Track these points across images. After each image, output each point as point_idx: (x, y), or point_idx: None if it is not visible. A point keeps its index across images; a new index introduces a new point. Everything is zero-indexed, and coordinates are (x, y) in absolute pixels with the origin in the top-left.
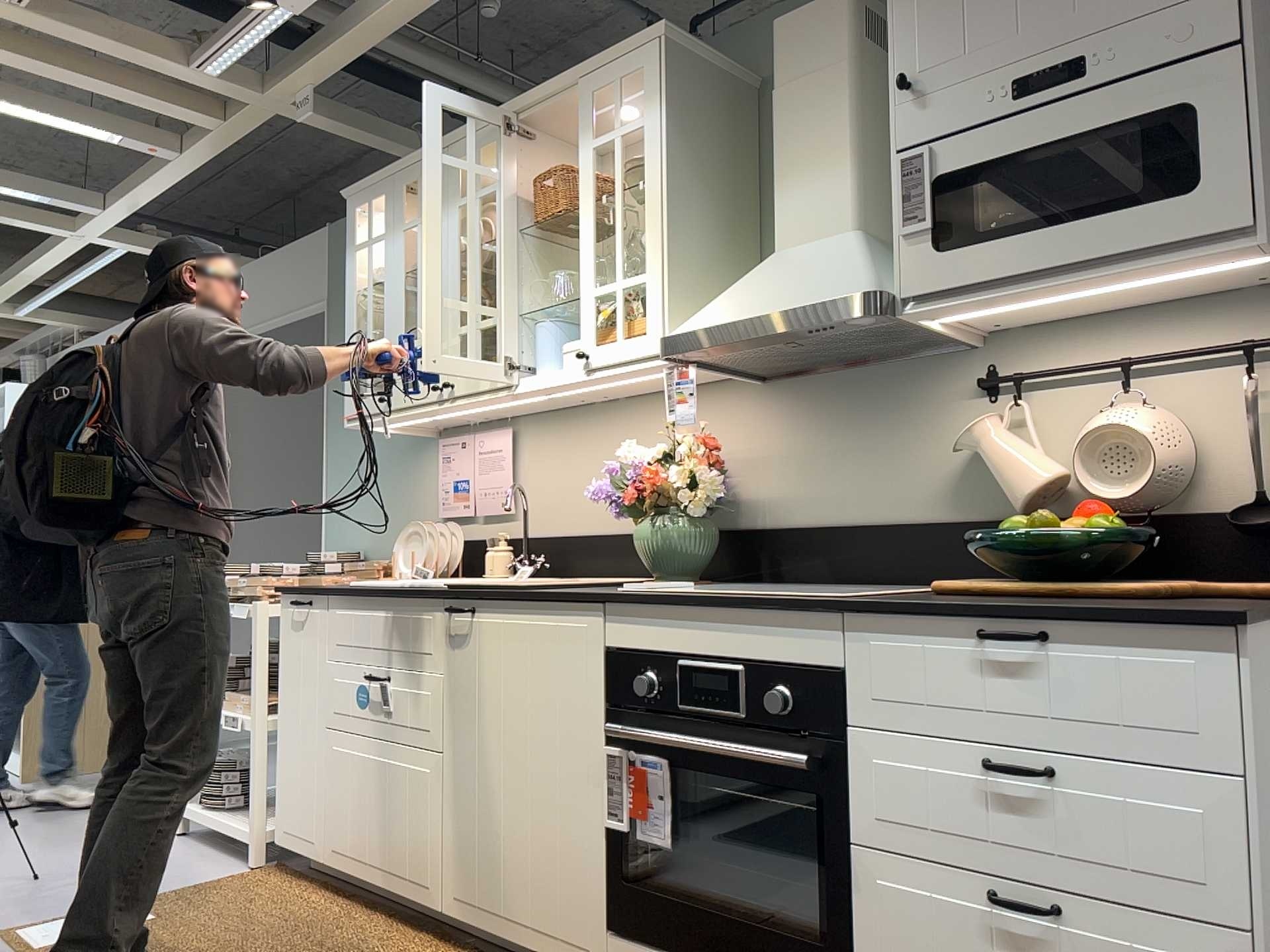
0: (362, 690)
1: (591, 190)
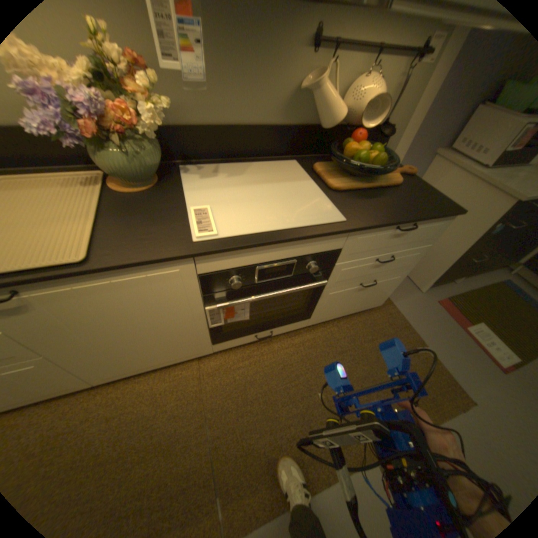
0: None
1: None
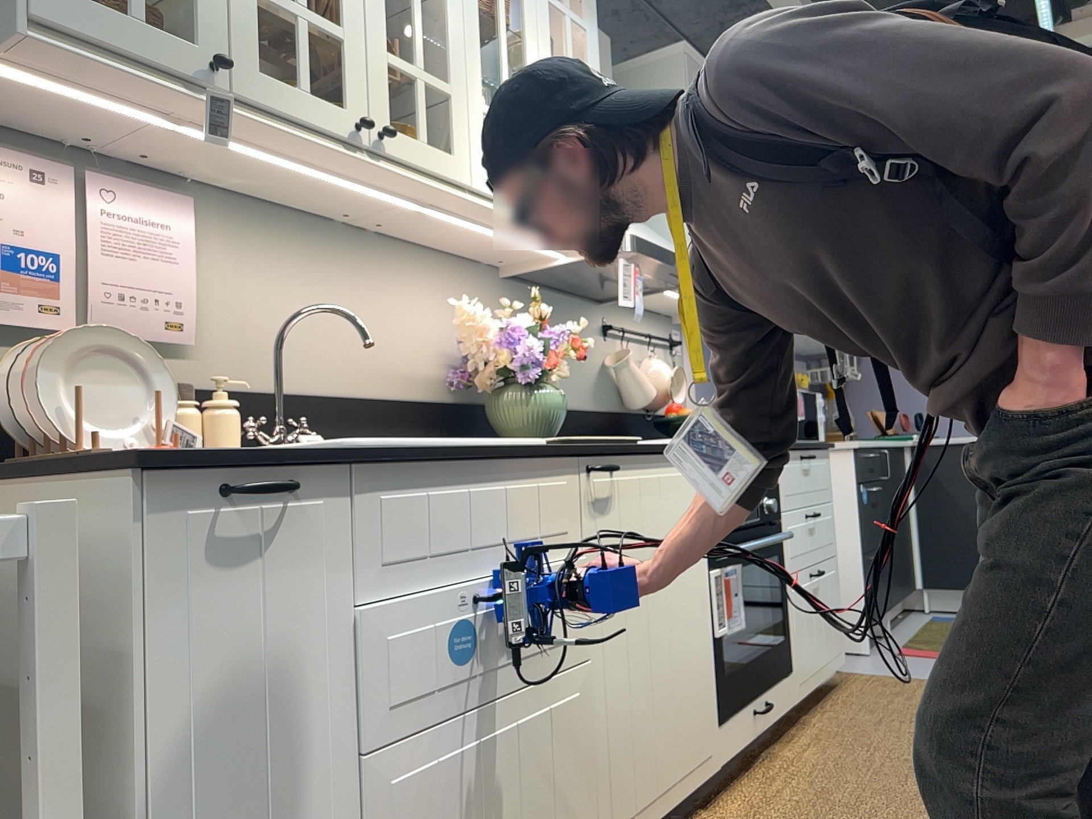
0: (455, 631)
1: (551, 42)
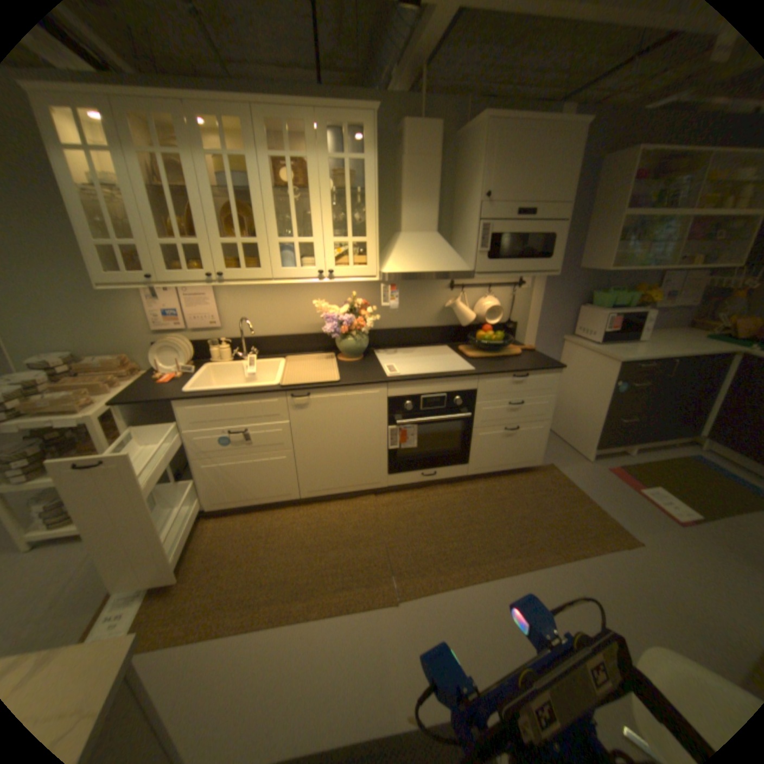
0: (223, 440)
1: (329, 184)
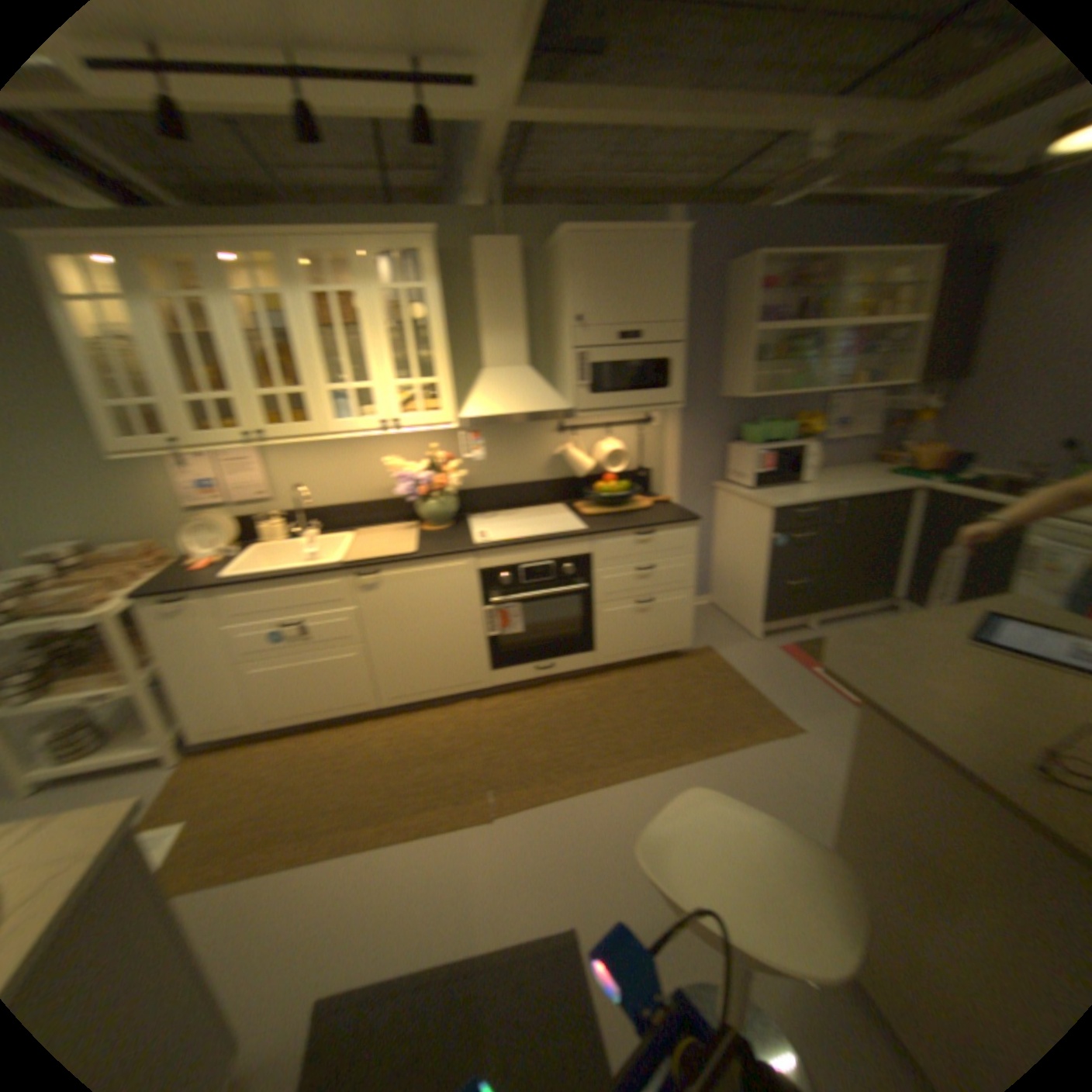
0: (268, 638)
1: (380, 320)
